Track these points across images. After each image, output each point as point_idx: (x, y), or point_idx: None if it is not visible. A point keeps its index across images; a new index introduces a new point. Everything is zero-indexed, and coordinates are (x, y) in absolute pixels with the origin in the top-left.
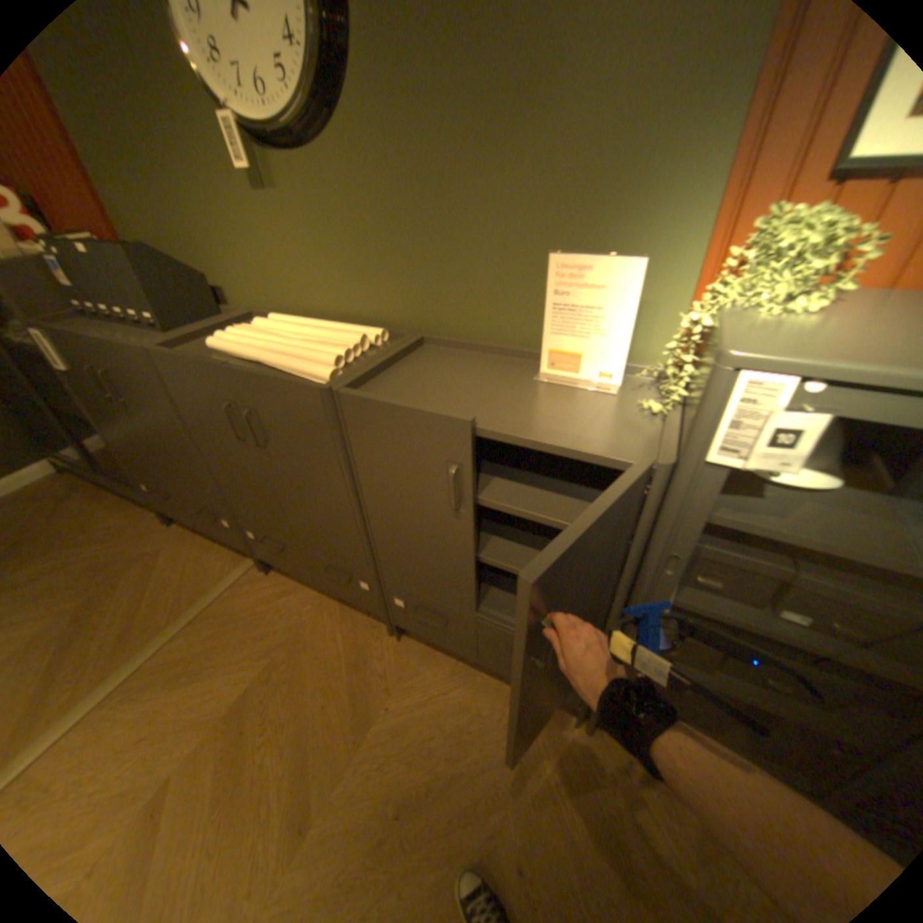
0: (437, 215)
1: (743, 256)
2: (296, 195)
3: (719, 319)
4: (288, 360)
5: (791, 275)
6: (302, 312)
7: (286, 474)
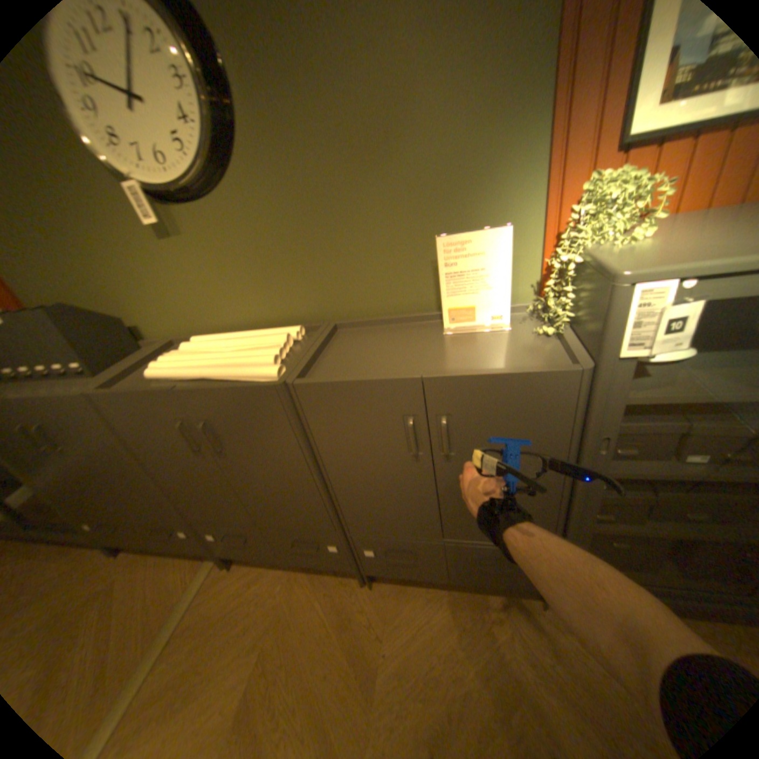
0: (331, 228)
1: (582, 210)
2: (203, 235)
3: (590, 255)
4: (234, 369)
5: (624, 216)
6: (220, 328)
7: (245, 469)
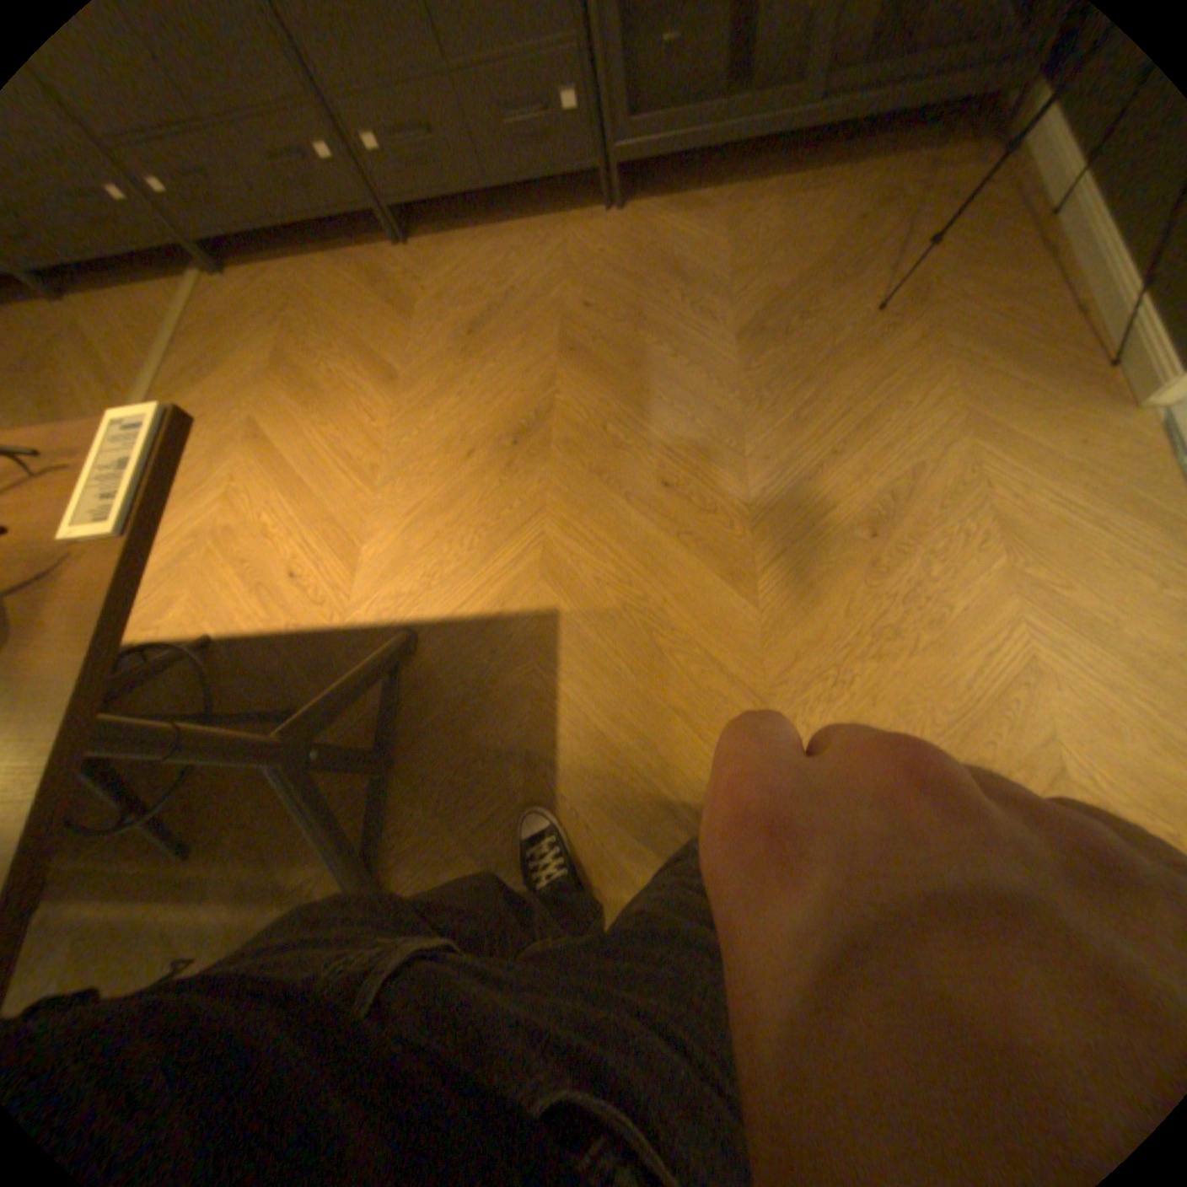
0: None
1: None
2: None
3: None
4: None
5: None
6: None
7: None
